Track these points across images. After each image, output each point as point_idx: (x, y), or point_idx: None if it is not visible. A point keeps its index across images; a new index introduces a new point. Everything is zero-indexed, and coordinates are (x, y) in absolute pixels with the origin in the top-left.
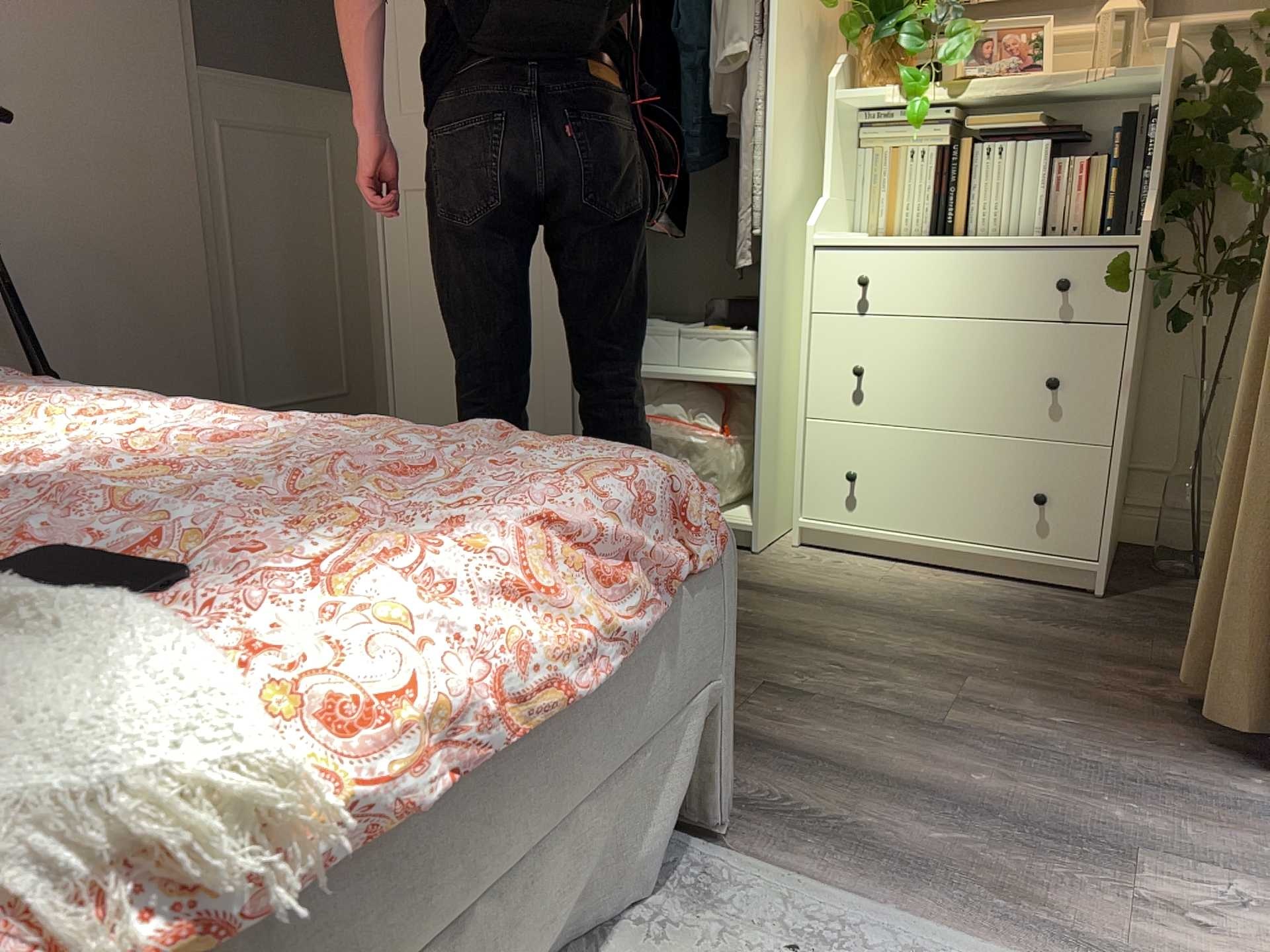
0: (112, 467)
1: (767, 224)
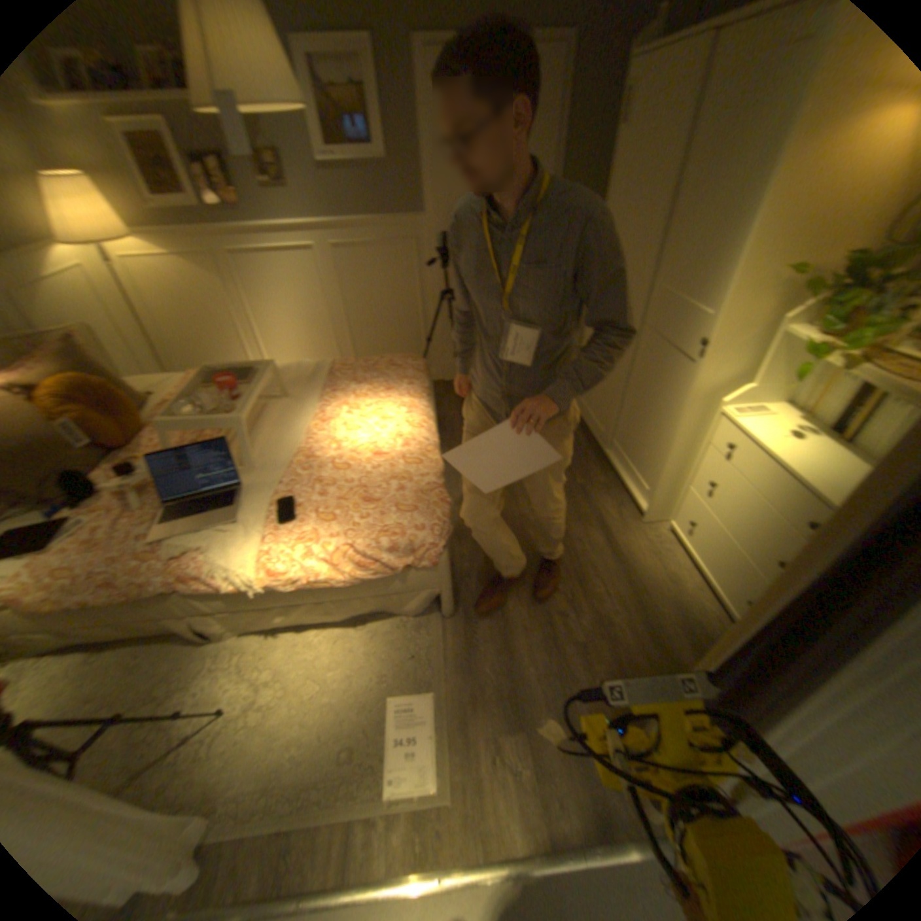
0: (355, 451)
1: (694, 394)
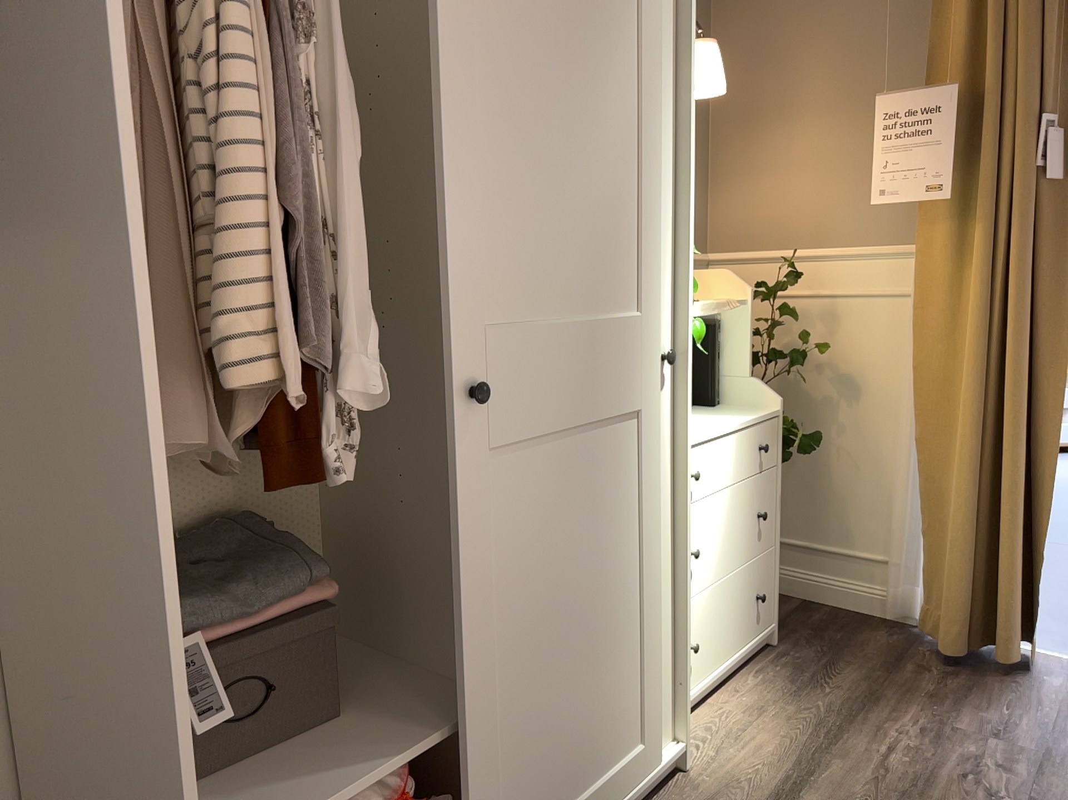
0: None
1: (687, 443)
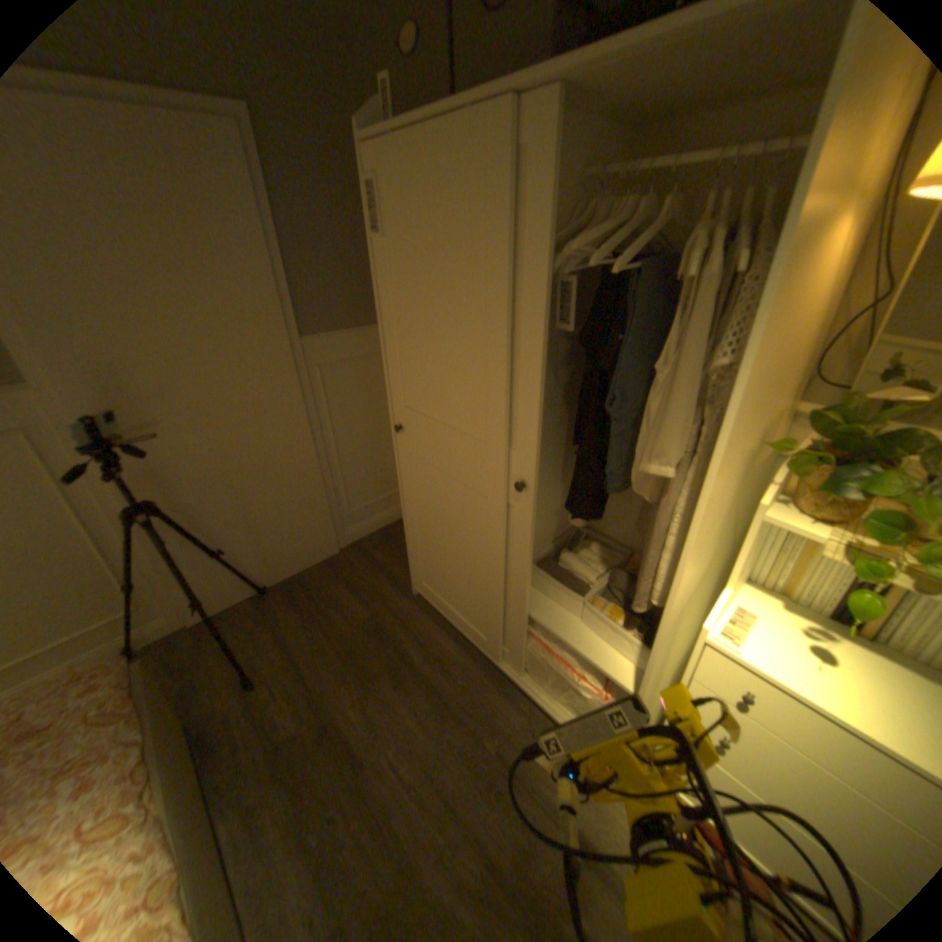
0: None
1: (662, 631)
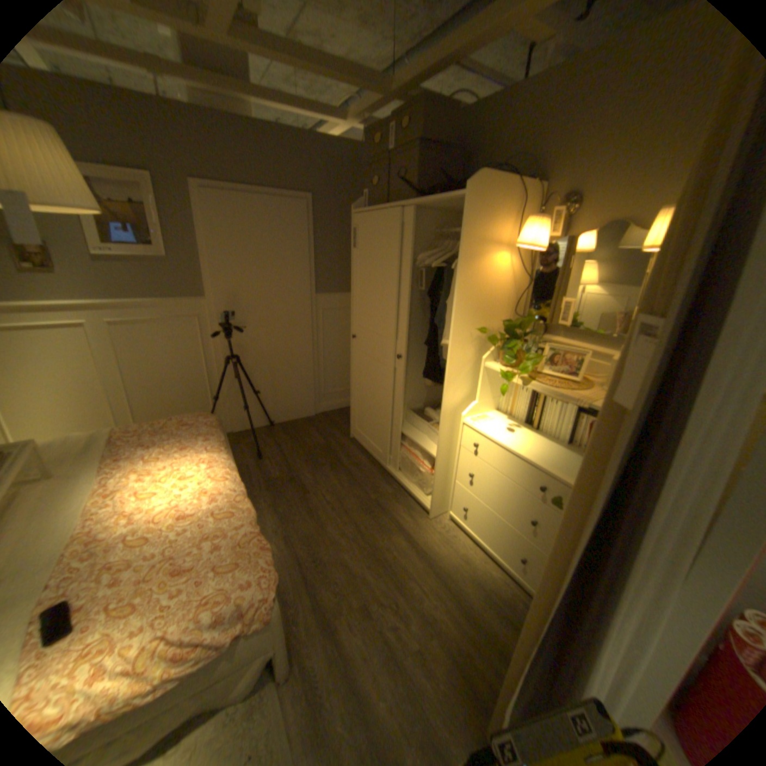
0: (154, 520)
1: (443, 413)
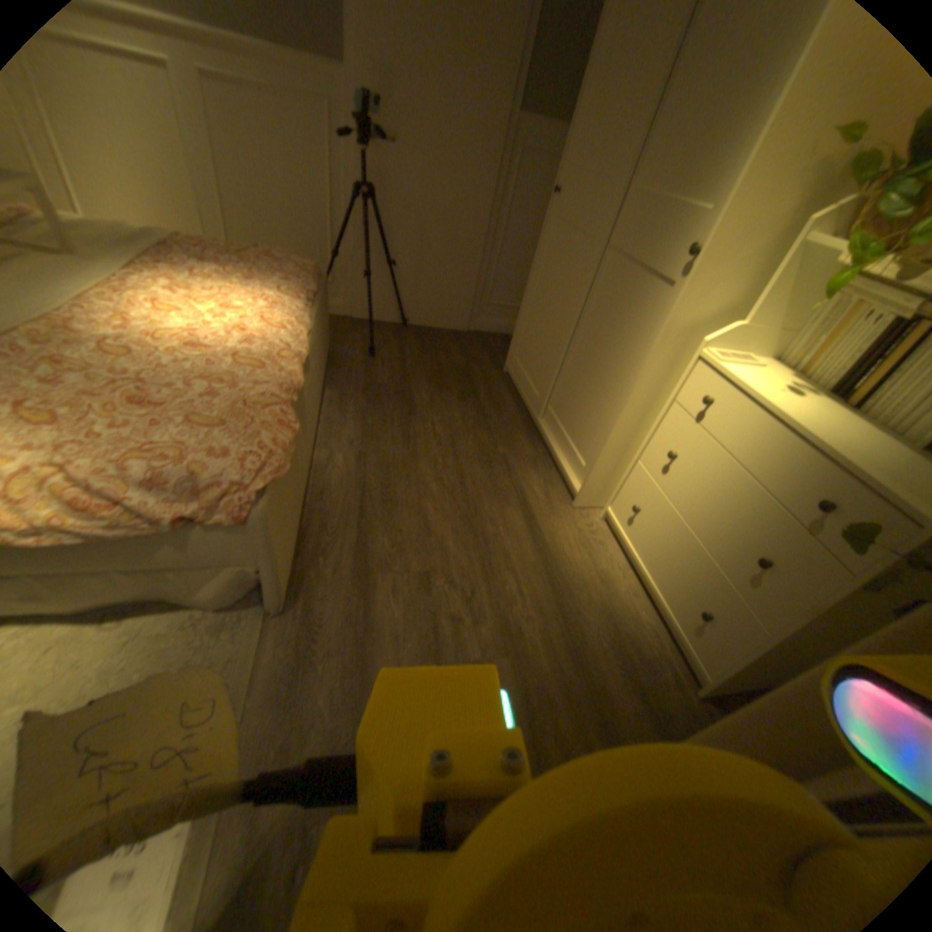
0: (157, 334)
1: (668, 325)
